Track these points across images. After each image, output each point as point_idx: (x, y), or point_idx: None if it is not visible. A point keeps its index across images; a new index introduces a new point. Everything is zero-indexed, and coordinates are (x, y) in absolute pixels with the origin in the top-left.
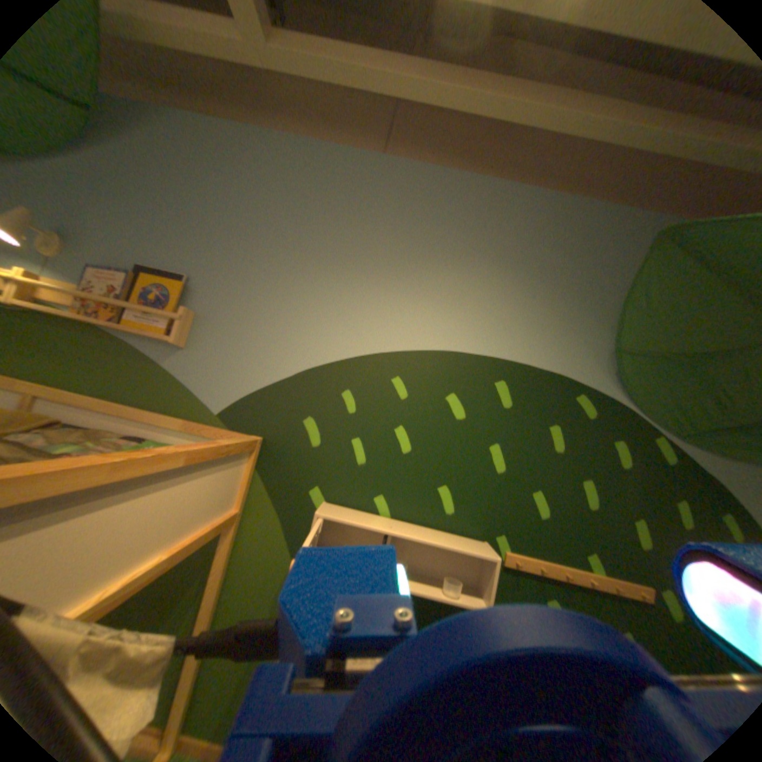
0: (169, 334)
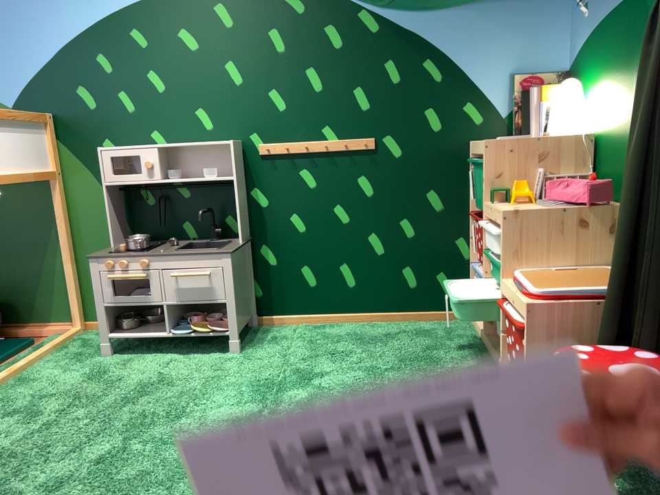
0: None
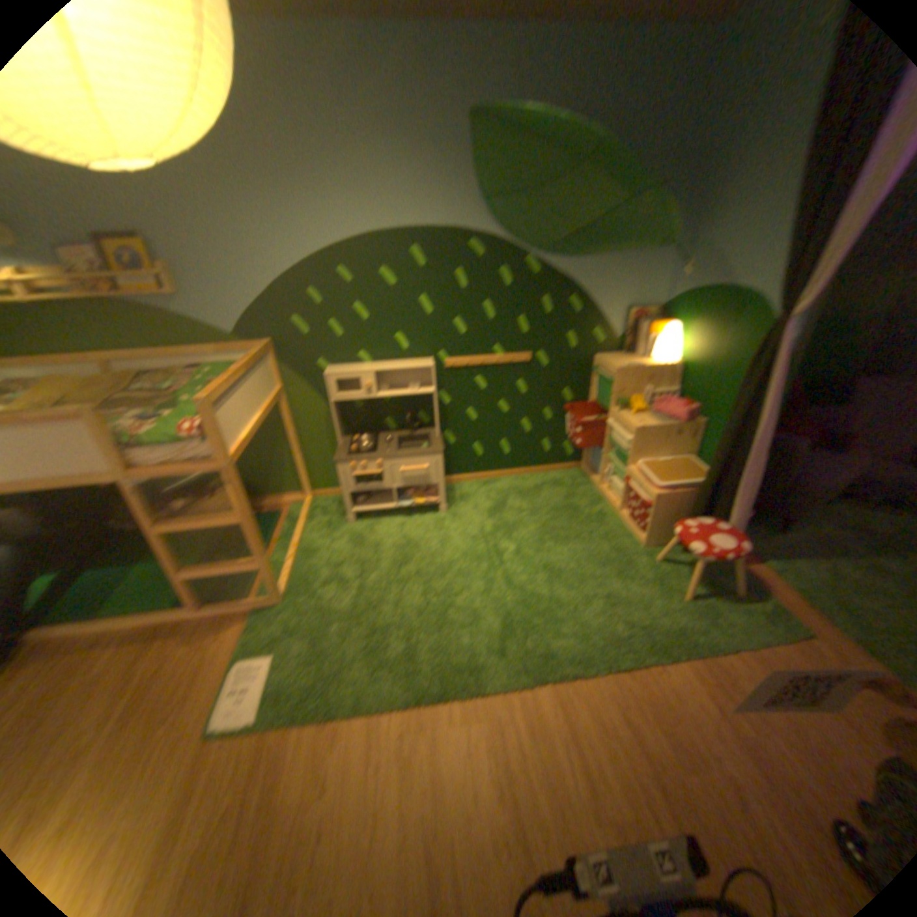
0: (158, 289)
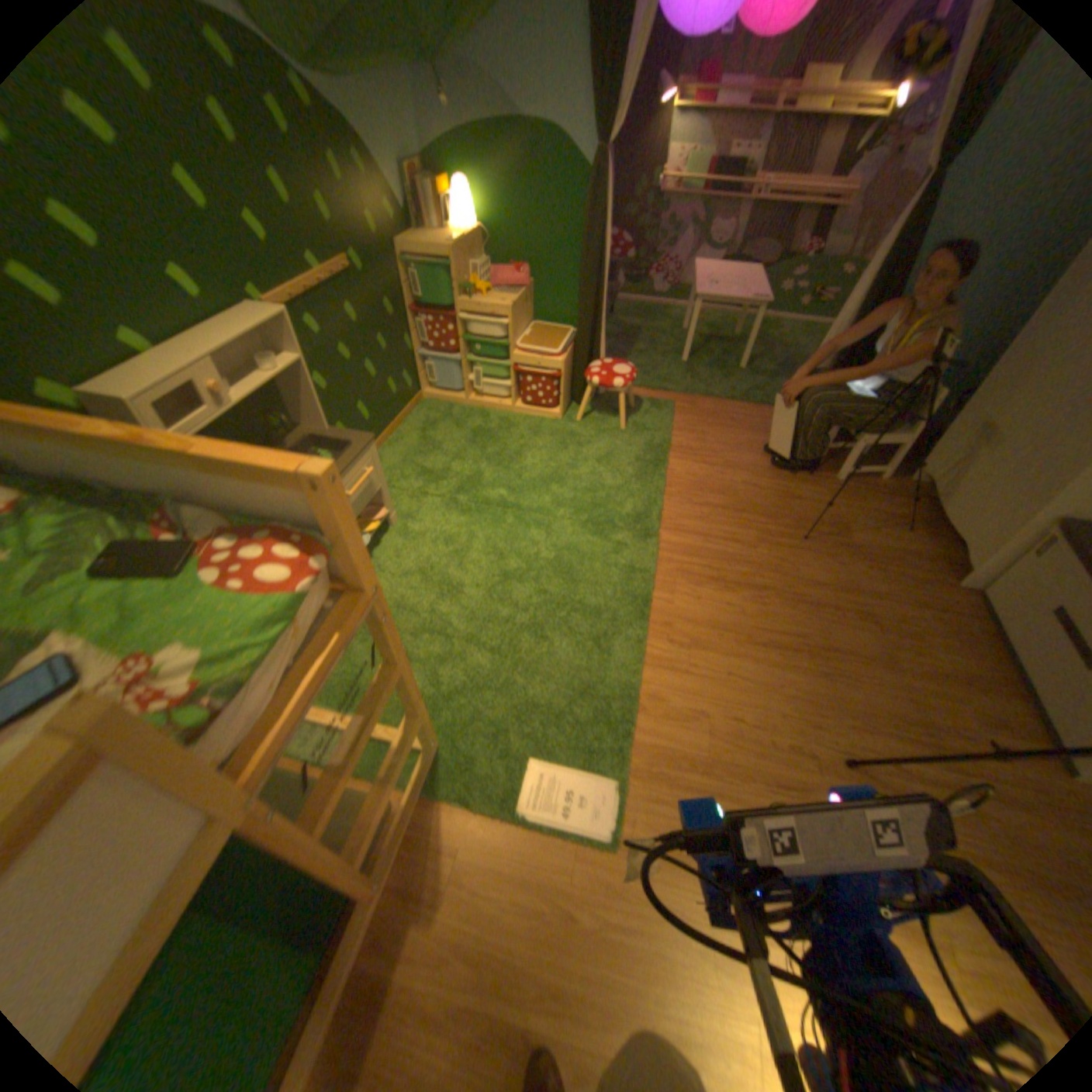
0: None
